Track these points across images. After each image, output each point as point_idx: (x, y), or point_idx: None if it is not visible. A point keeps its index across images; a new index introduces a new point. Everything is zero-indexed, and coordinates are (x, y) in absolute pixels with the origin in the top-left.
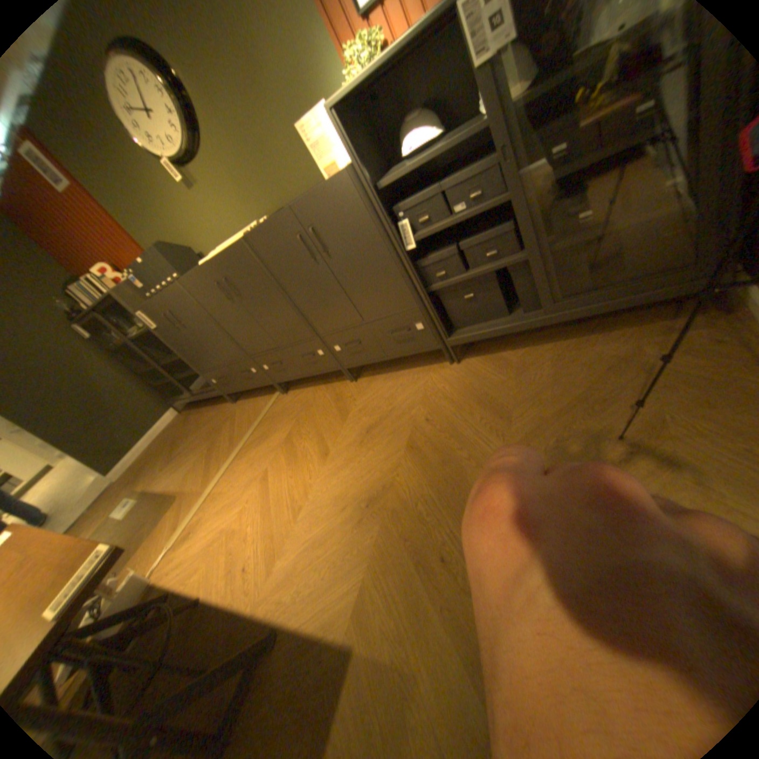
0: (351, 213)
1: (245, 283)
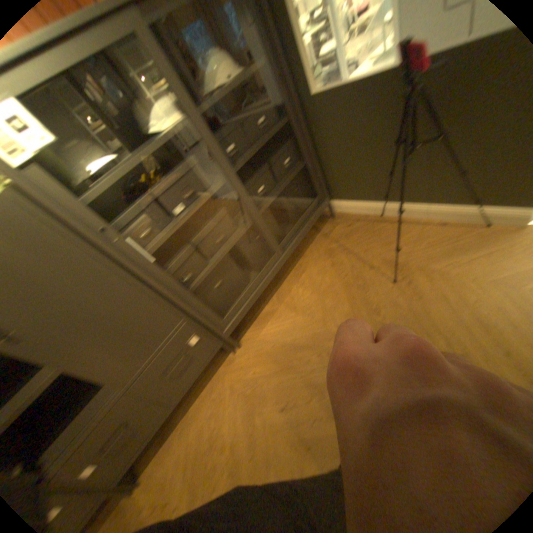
0: (46, 255)
1: None
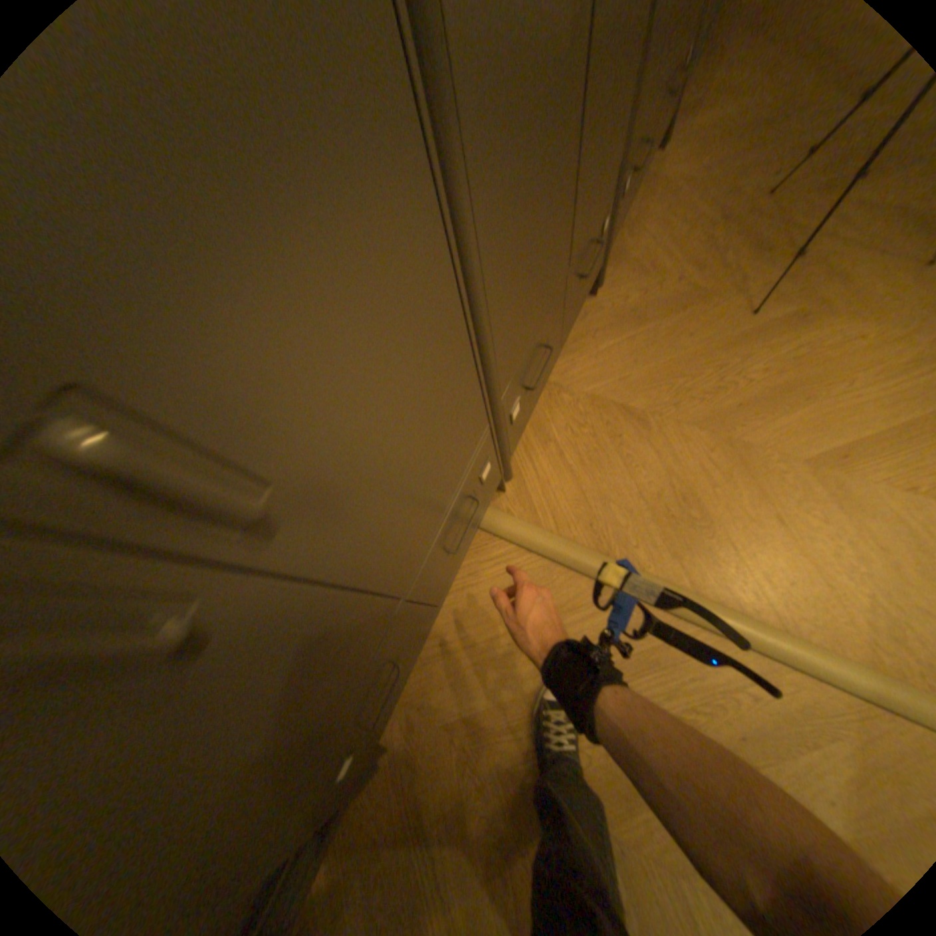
0: None
1: None
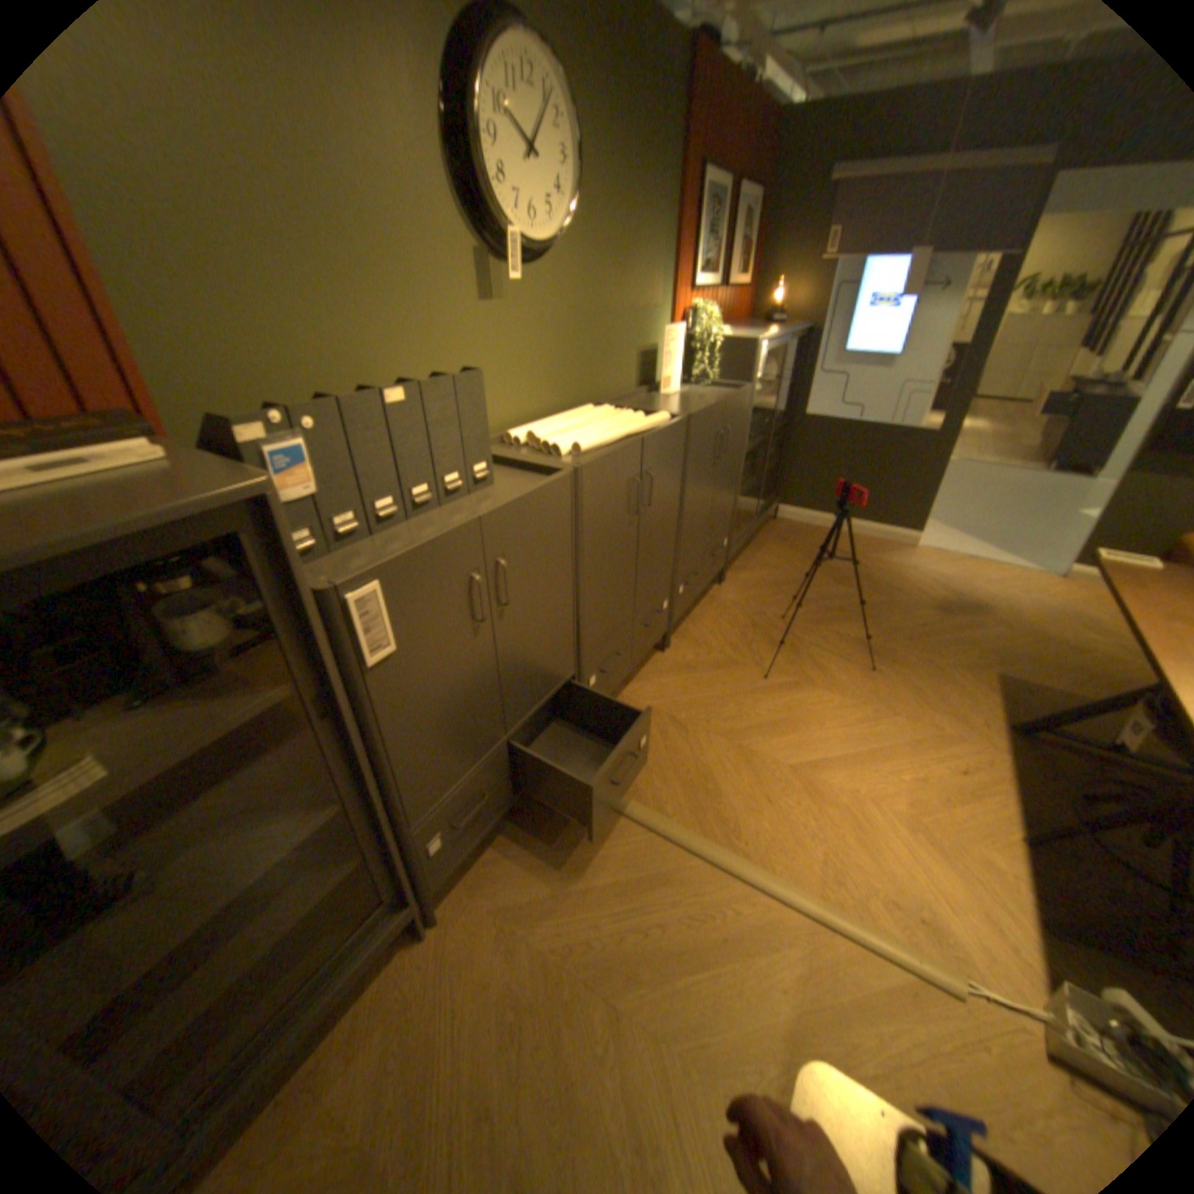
0: (741, 424)
1: (660, 485)
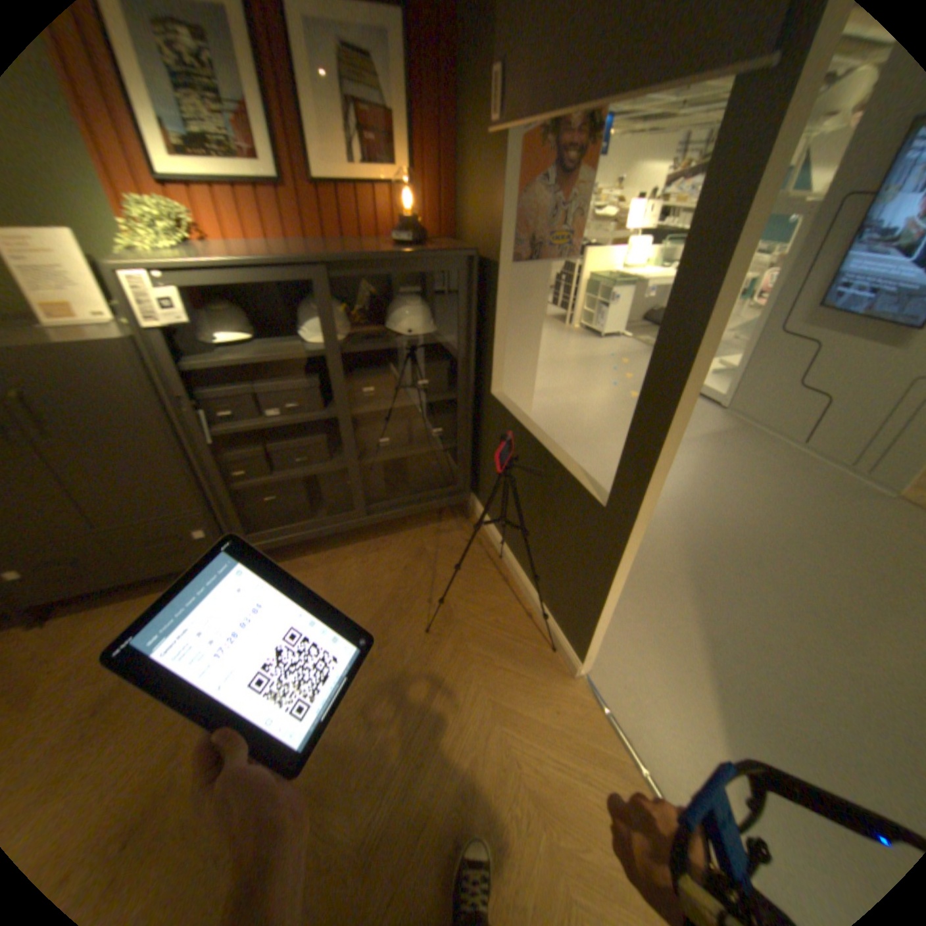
0: (115, 390)
1: None
